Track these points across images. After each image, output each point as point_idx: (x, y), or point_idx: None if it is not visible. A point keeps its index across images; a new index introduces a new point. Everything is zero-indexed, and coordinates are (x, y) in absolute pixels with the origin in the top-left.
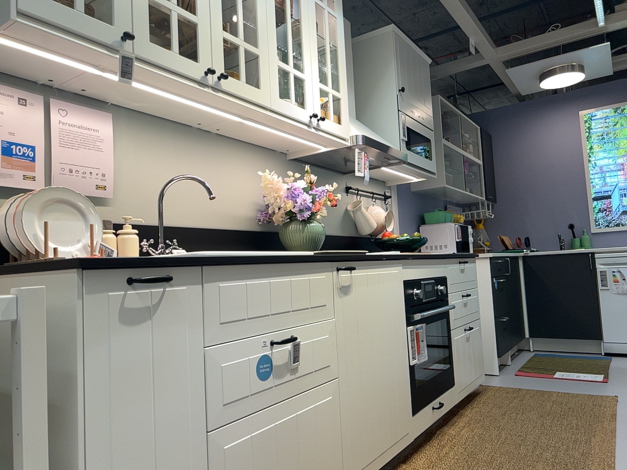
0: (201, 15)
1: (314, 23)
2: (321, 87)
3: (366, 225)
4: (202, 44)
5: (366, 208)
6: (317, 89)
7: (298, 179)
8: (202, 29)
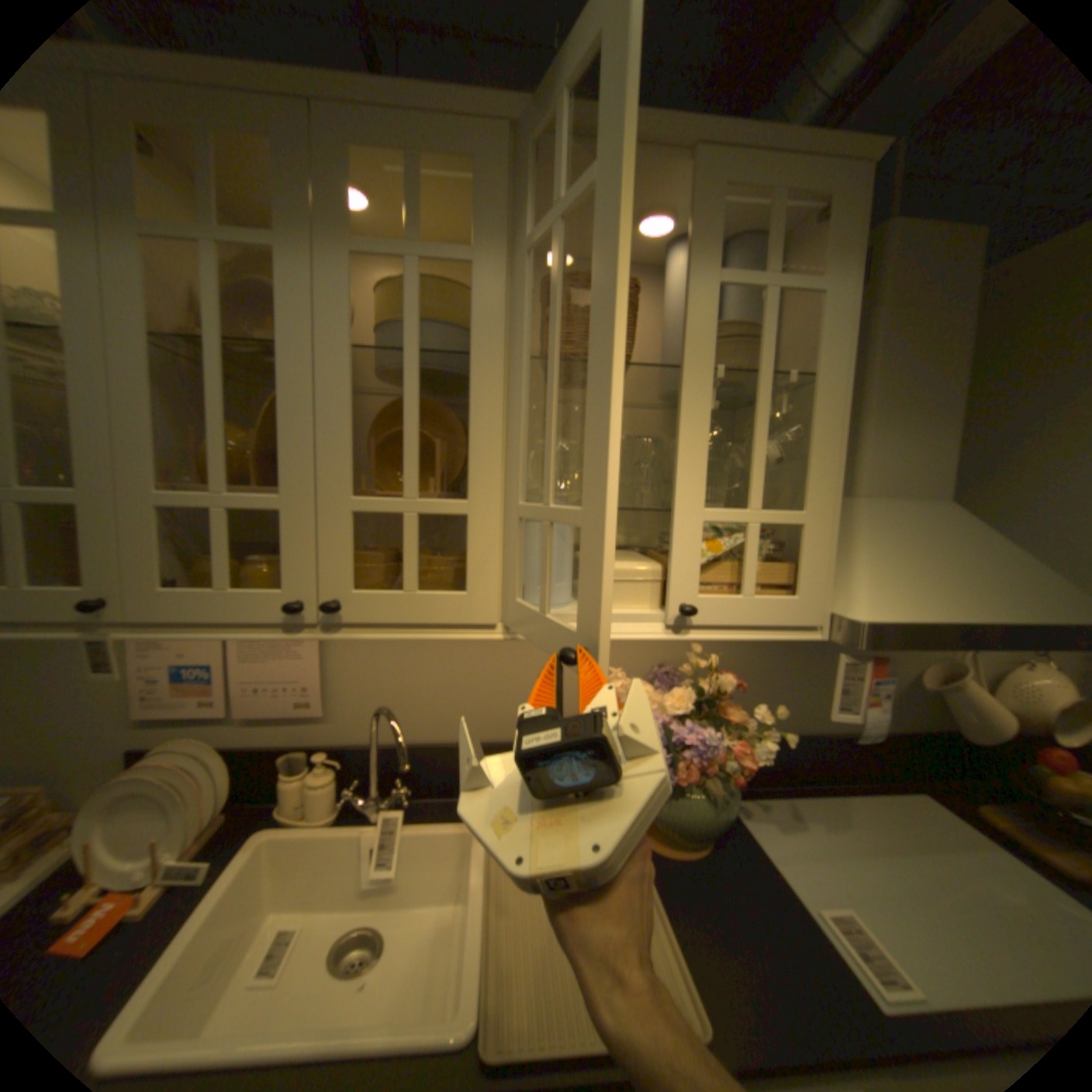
0: (287, 483)
1: (703, 348)
2: (710, 518)
3: (970, 725)
4: (288, 545)
5: (980, 685)
6: (691, 527)
7: (687, 681)
8: (287, 514)
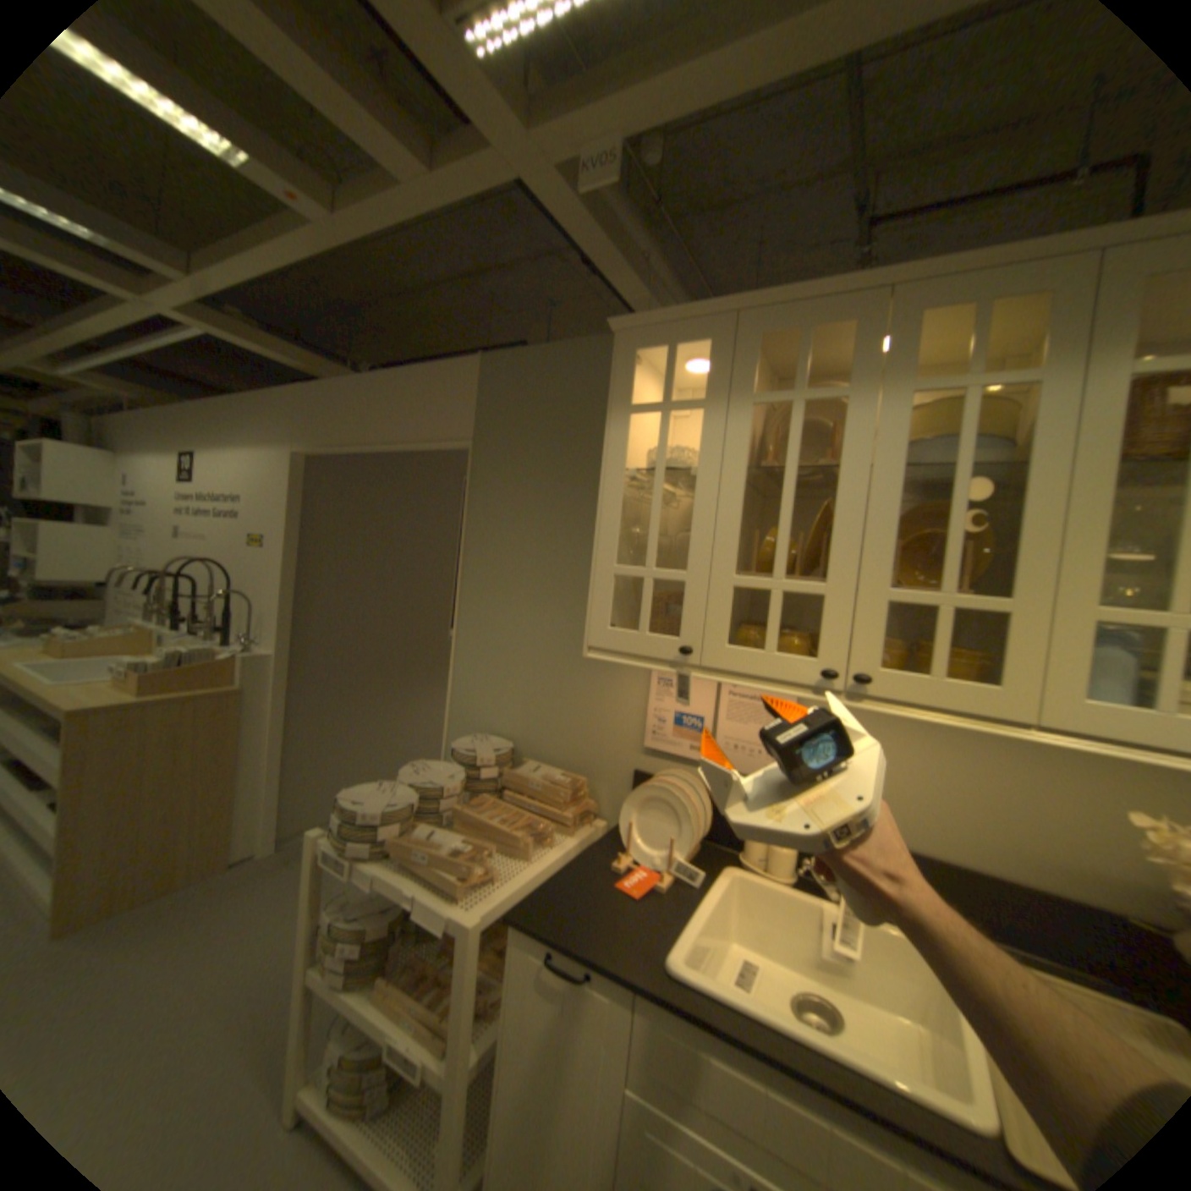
0: (836, 576)
1: None
2: None
3: None
4: (830, 625)
5: None
6: None
7: None
8: (833, 600)
